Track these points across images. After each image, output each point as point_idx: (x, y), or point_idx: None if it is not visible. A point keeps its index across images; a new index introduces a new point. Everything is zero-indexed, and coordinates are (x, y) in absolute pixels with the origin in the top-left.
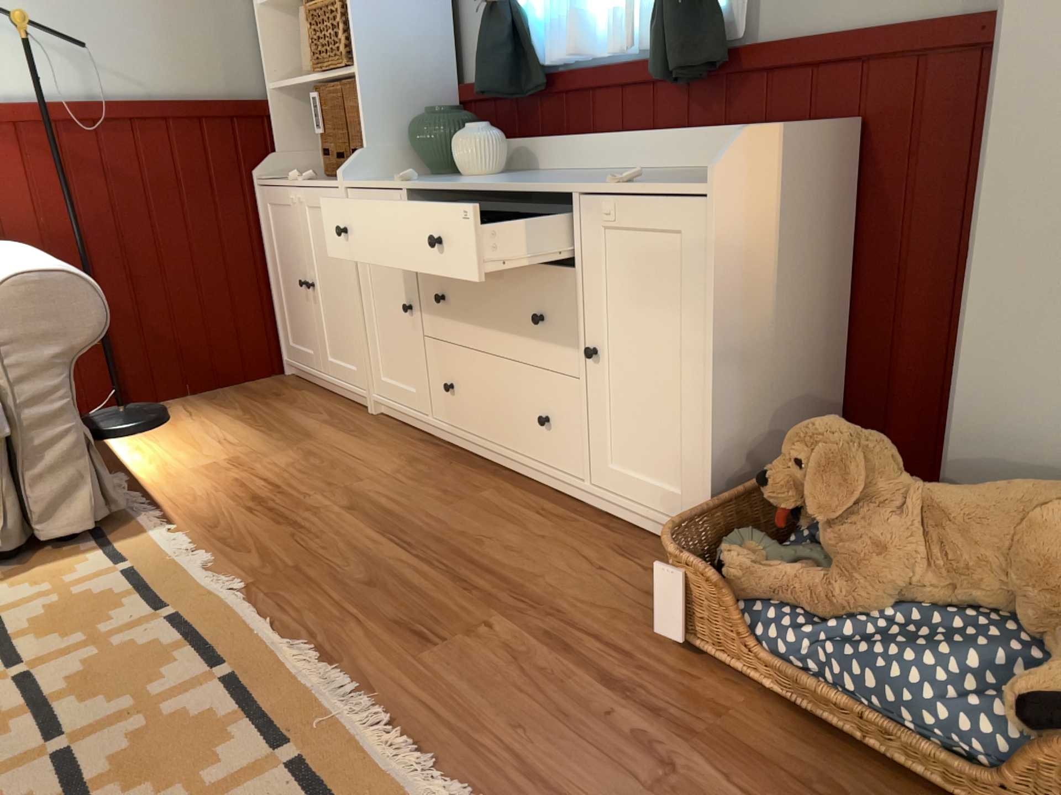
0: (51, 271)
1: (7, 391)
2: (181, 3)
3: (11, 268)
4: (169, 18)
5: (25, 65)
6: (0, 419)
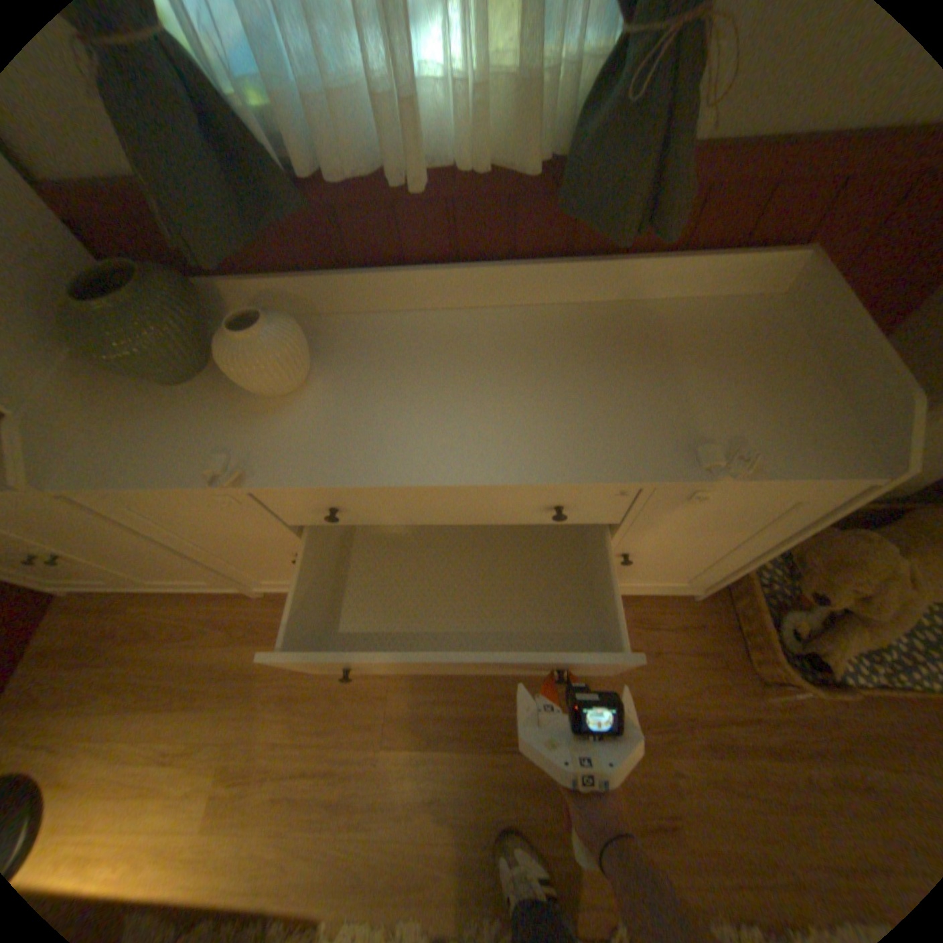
0: None
1: None
2: None
3: None
4: None
5: None
6: None
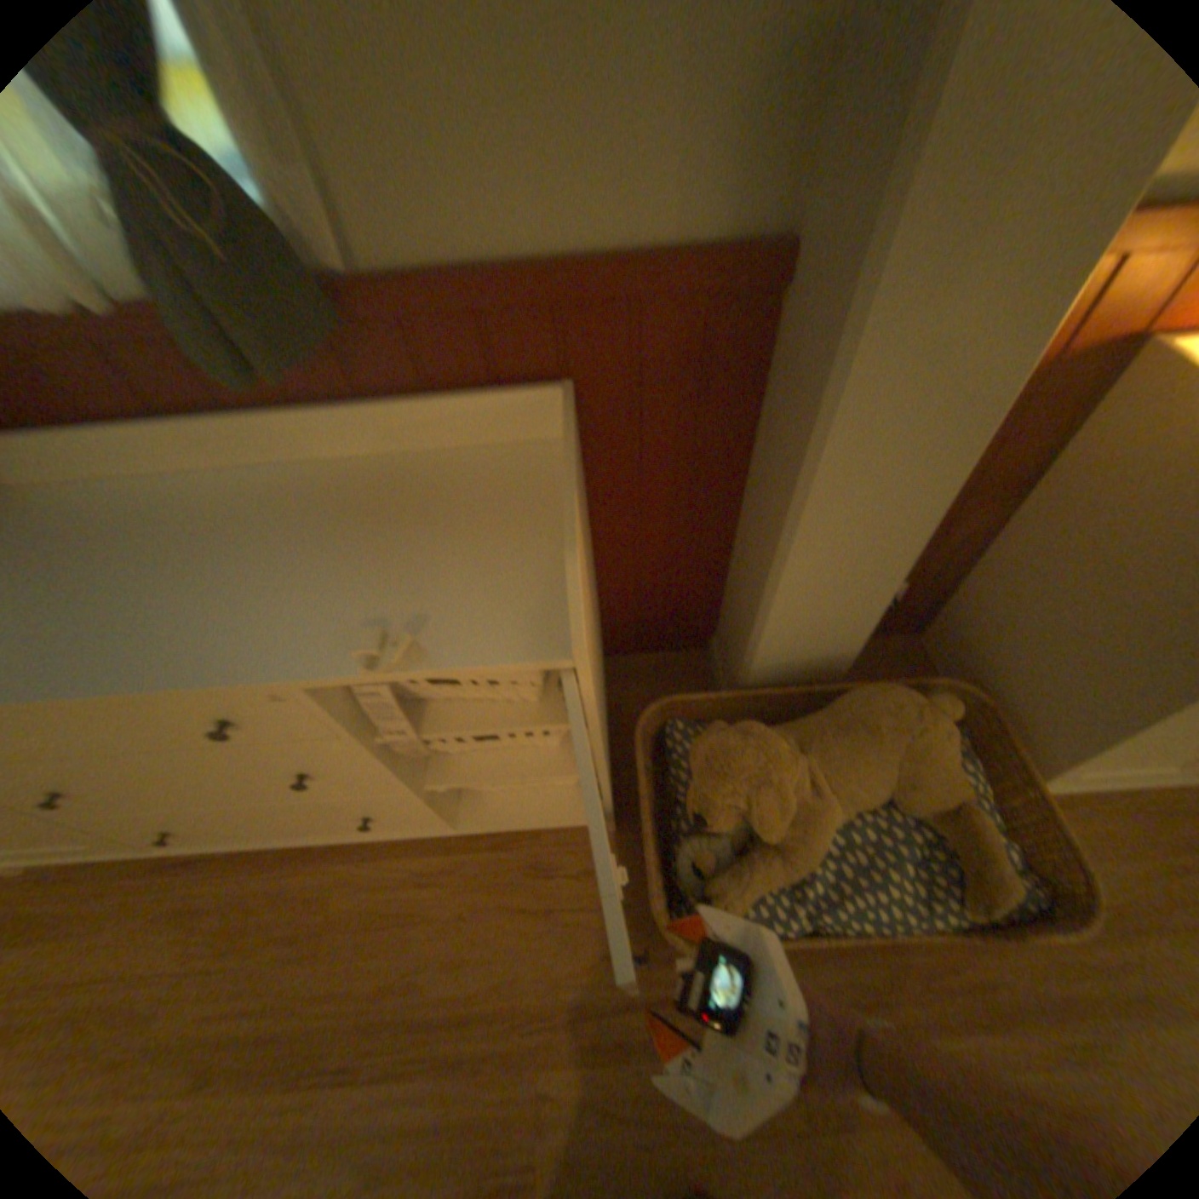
0: None
1: None
2: None
3: None
4: None
5: None
6: None
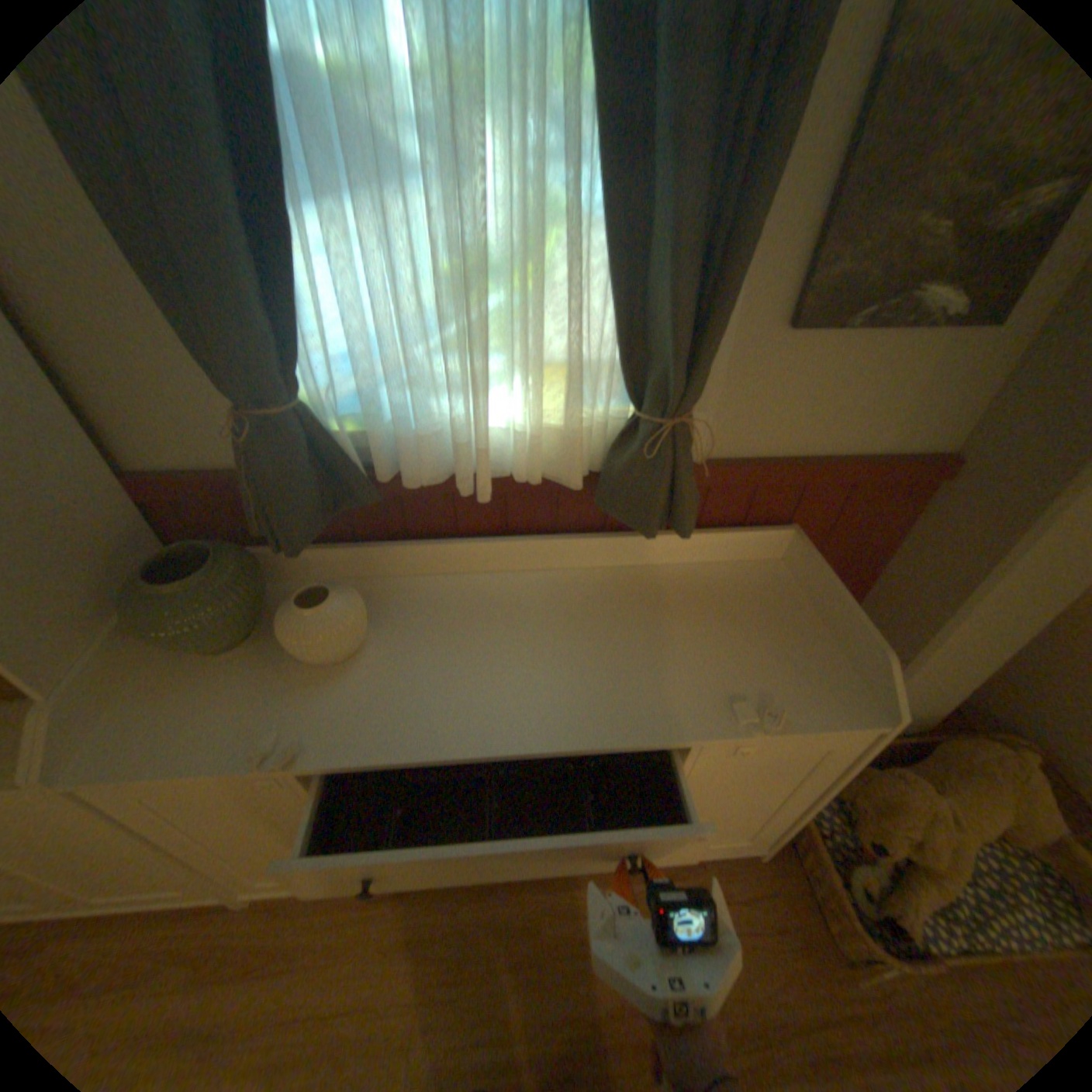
0: None
1: None
2: None
3: None
4: None
5: None
6: None
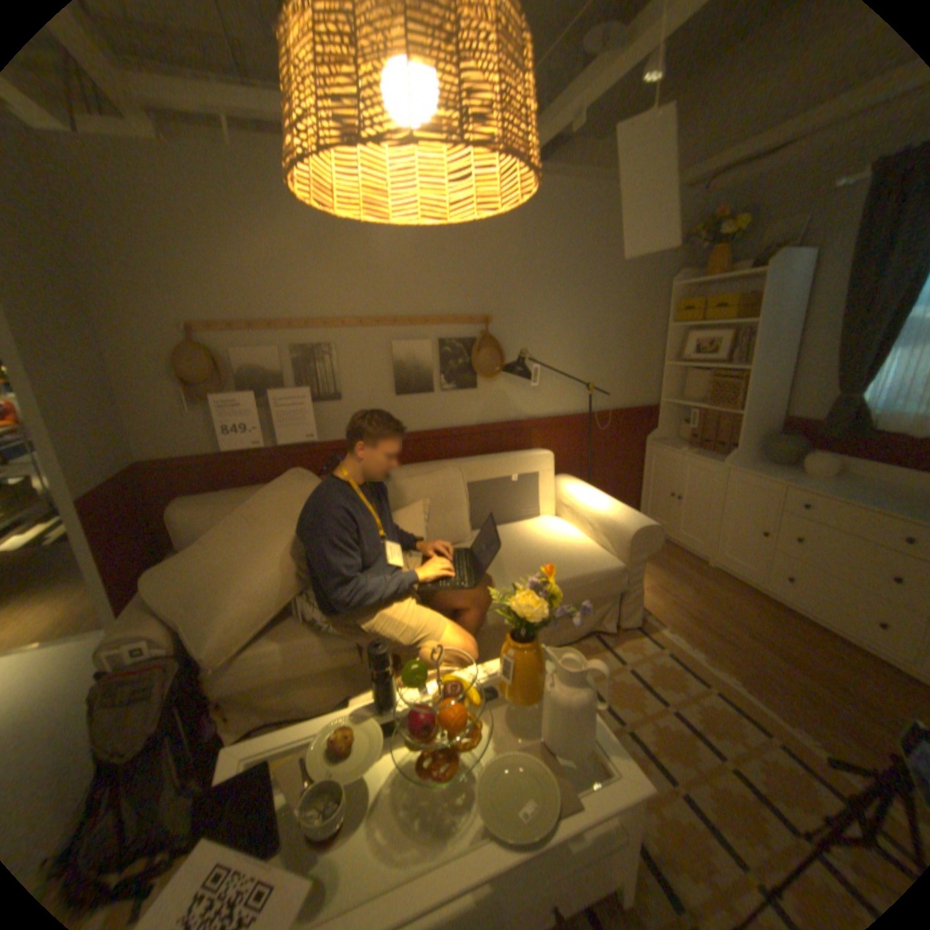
0: (651, 525)
1: (628, 572)
2: (634, 365)
3: (622, 515)
4: (628, 372)
5: (575, 398)
6: (627, 584)
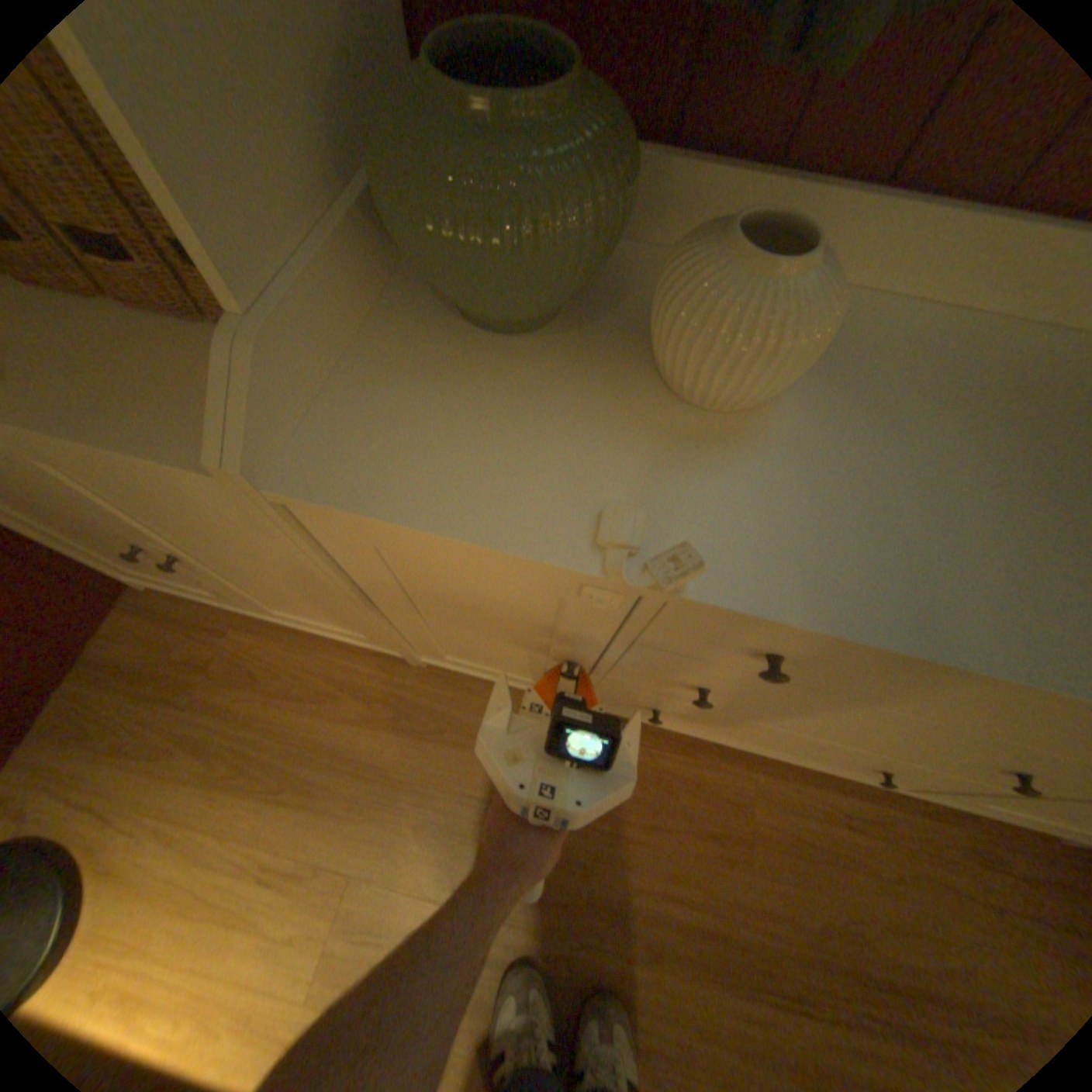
0: None
1: None
2: None
3: None
4: None
5: None
6: None
